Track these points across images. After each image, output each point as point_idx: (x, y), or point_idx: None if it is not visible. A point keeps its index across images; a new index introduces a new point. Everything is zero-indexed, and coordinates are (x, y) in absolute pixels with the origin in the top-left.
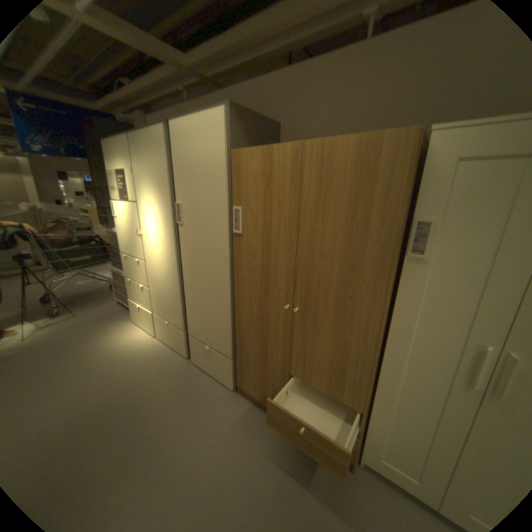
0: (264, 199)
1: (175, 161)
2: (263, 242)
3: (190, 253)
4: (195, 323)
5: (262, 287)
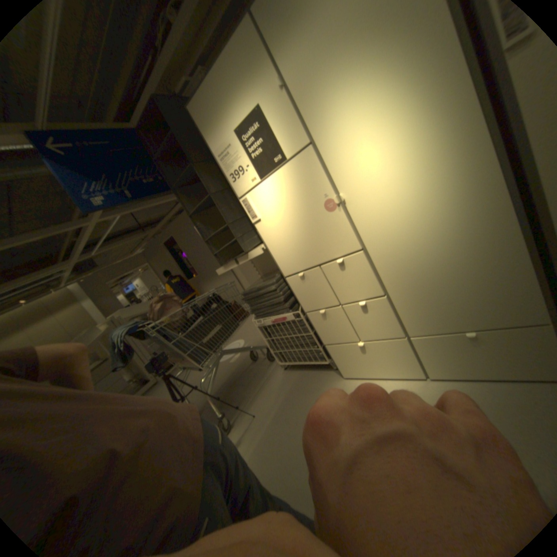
0: None
1: None
2: None
3: None
4: None
5: None
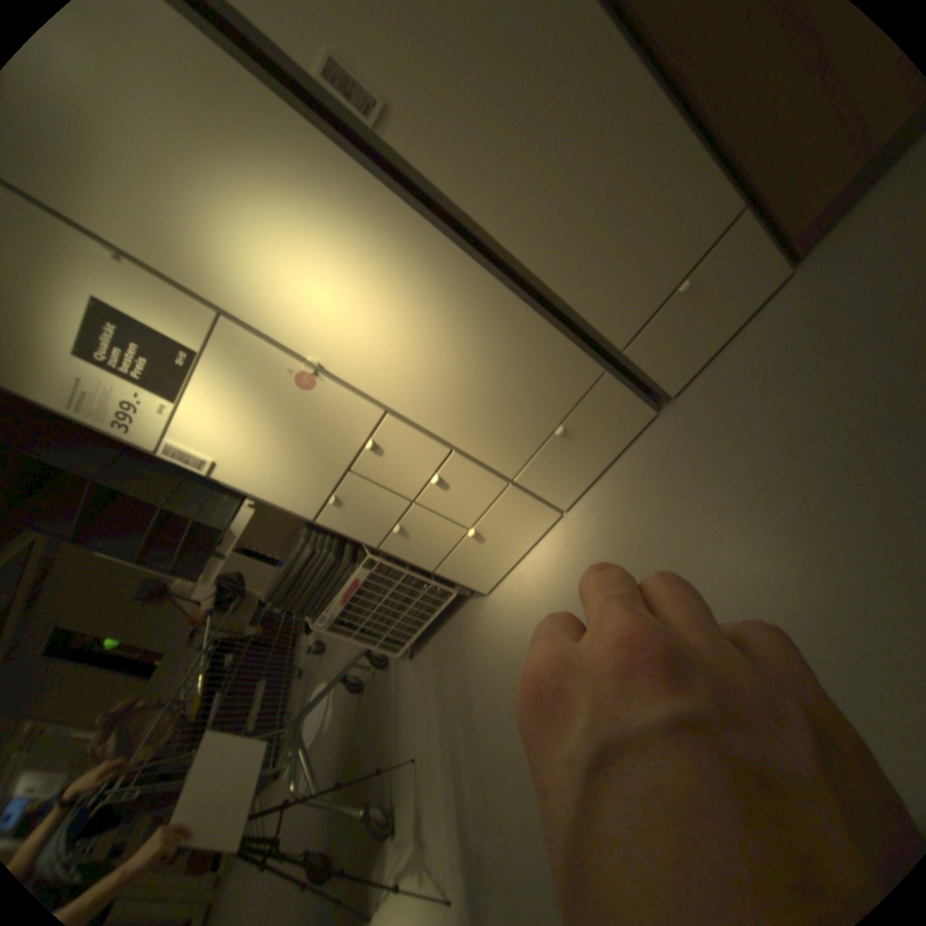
0: None
1: None
2: None
3: (471, 147)
4: (621, 291)
5: None
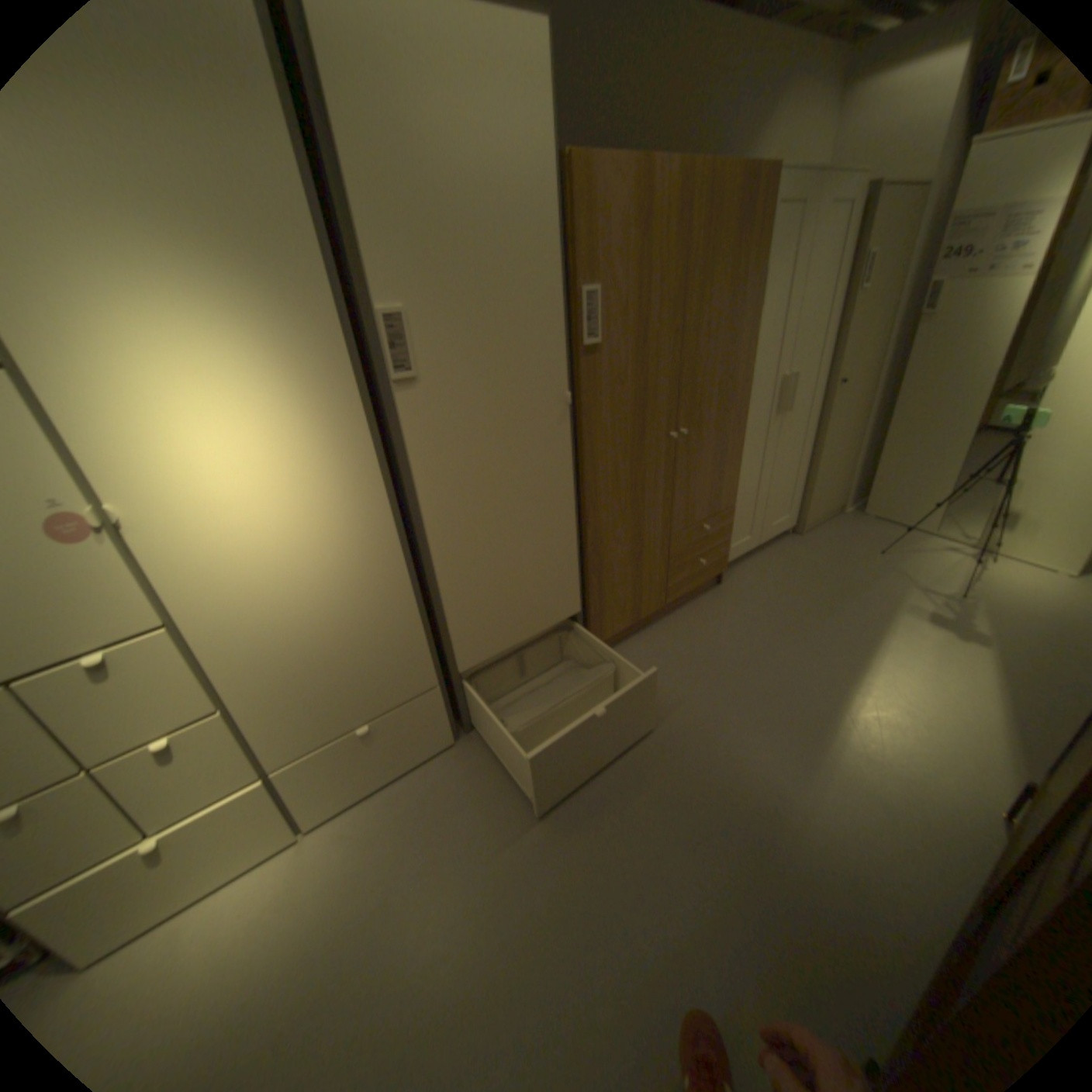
0: (638, 265)
1: (358, 156)
2: (636, 347)
3: (452, 456)
4: (484, 625)
5: (635, 431)
